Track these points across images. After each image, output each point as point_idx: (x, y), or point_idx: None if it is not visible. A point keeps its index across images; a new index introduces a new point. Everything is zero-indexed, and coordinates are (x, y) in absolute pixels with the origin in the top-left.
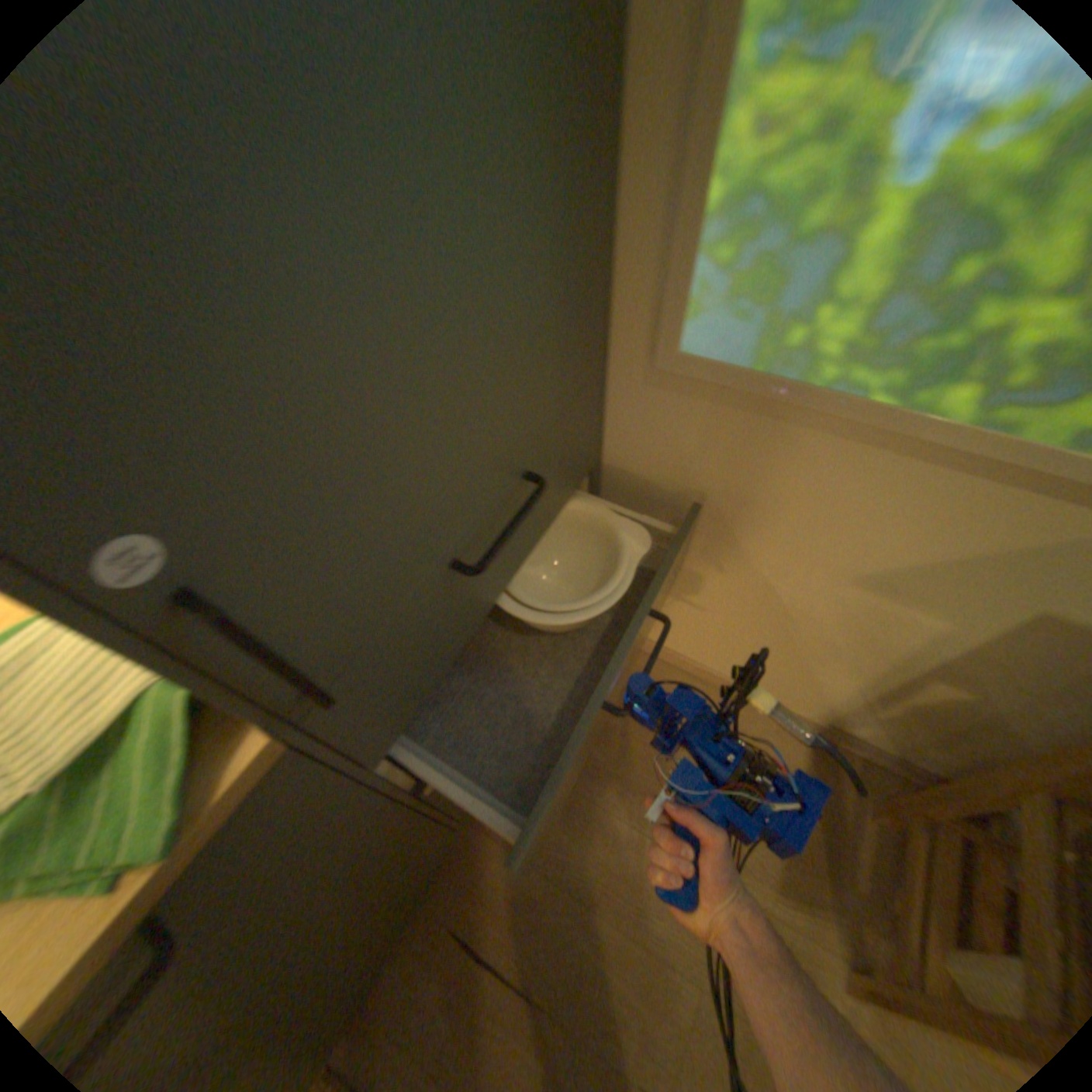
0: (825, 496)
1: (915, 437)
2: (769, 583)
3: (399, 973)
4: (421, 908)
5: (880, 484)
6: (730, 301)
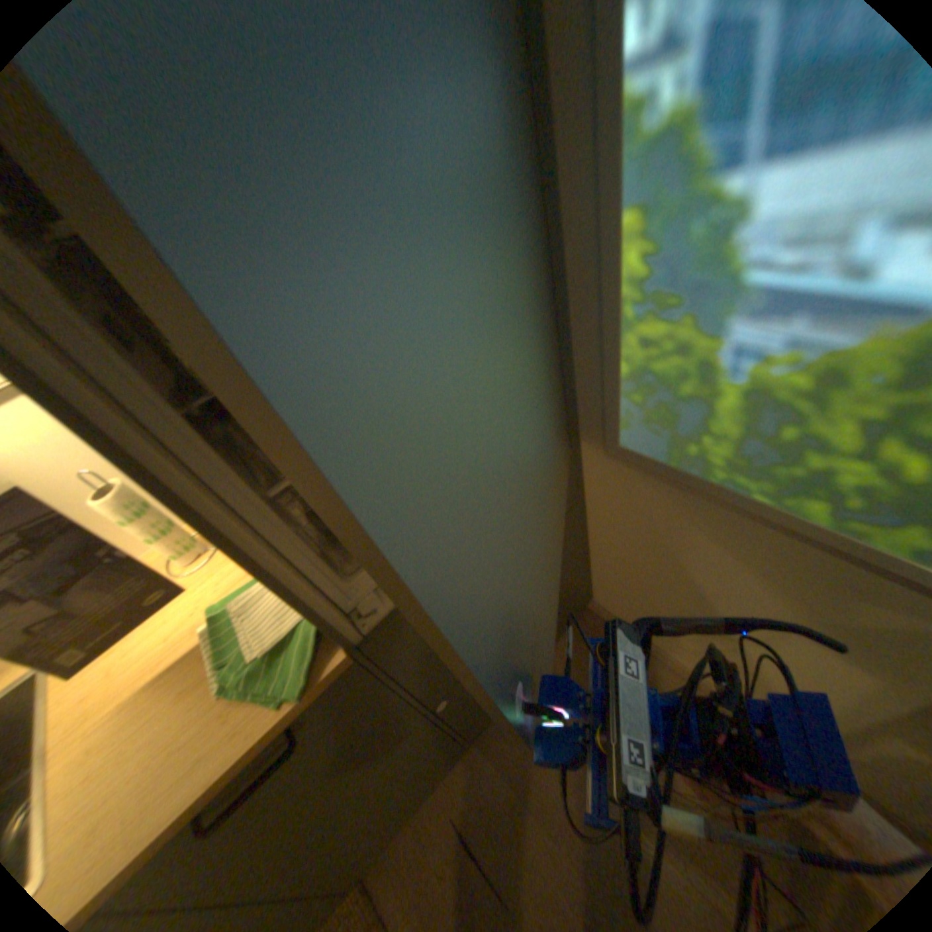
0: (744, 554)
1: (798, 527)
2: (721, 611)
3: (415, 840)
4: (436, 798)
5: (783, 554)
6: (647, 423)
